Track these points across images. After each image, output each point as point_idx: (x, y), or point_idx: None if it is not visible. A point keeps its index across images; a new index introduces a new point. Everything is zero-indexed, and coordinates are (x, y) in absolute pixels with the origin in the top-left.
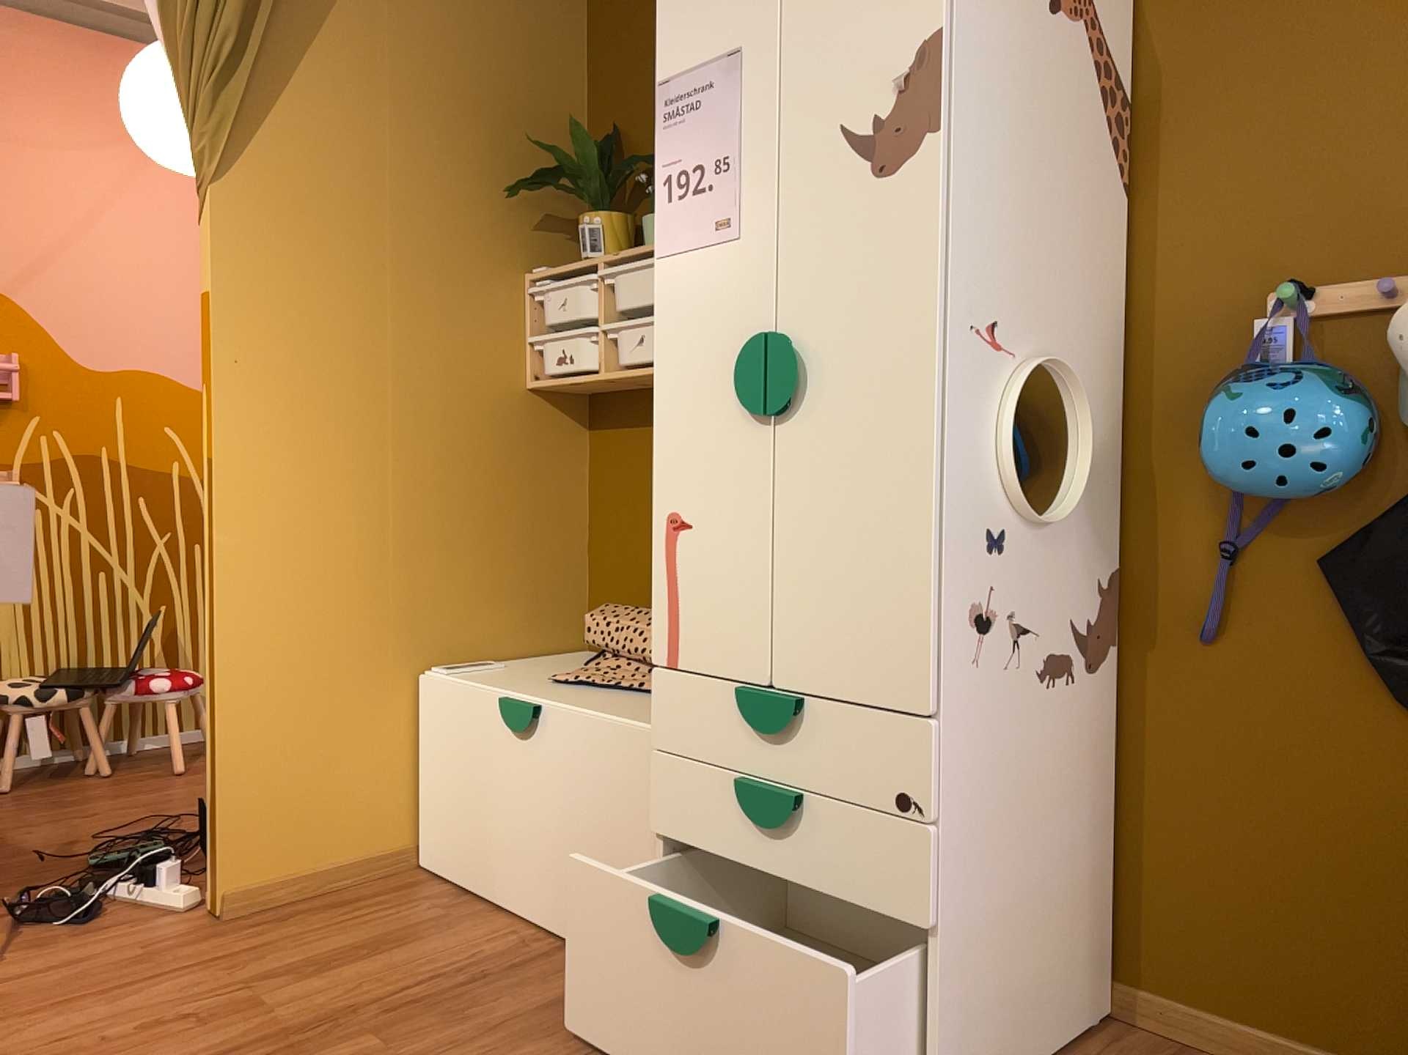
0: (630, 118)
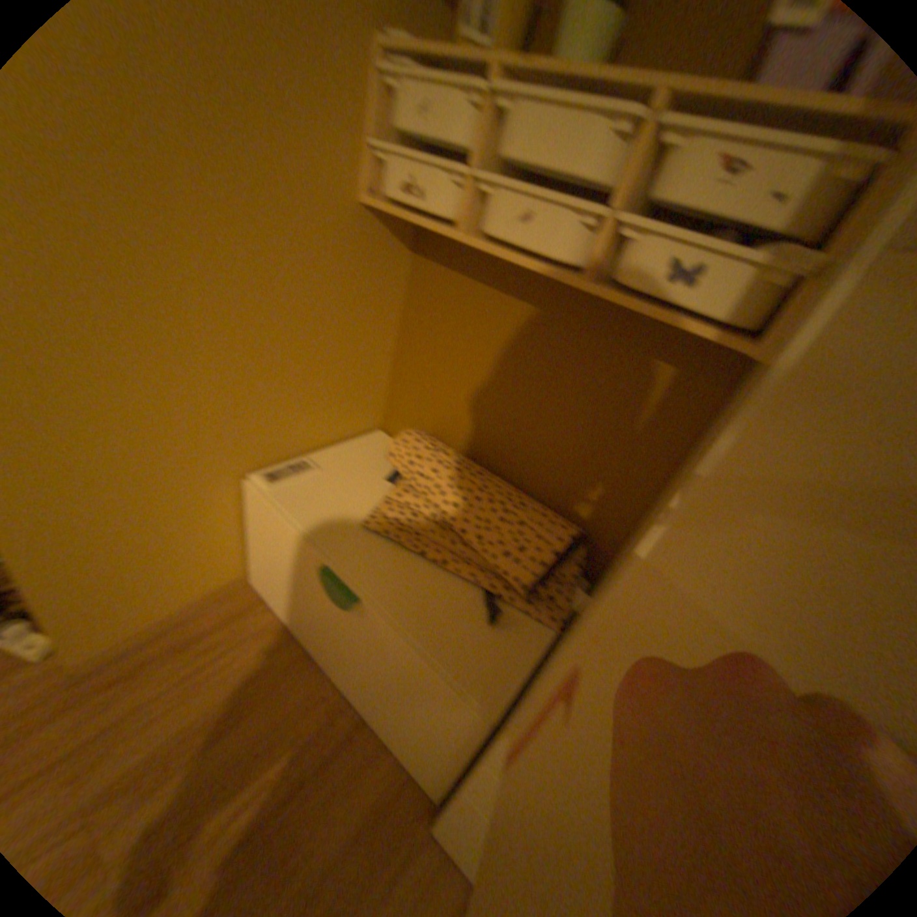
0: None
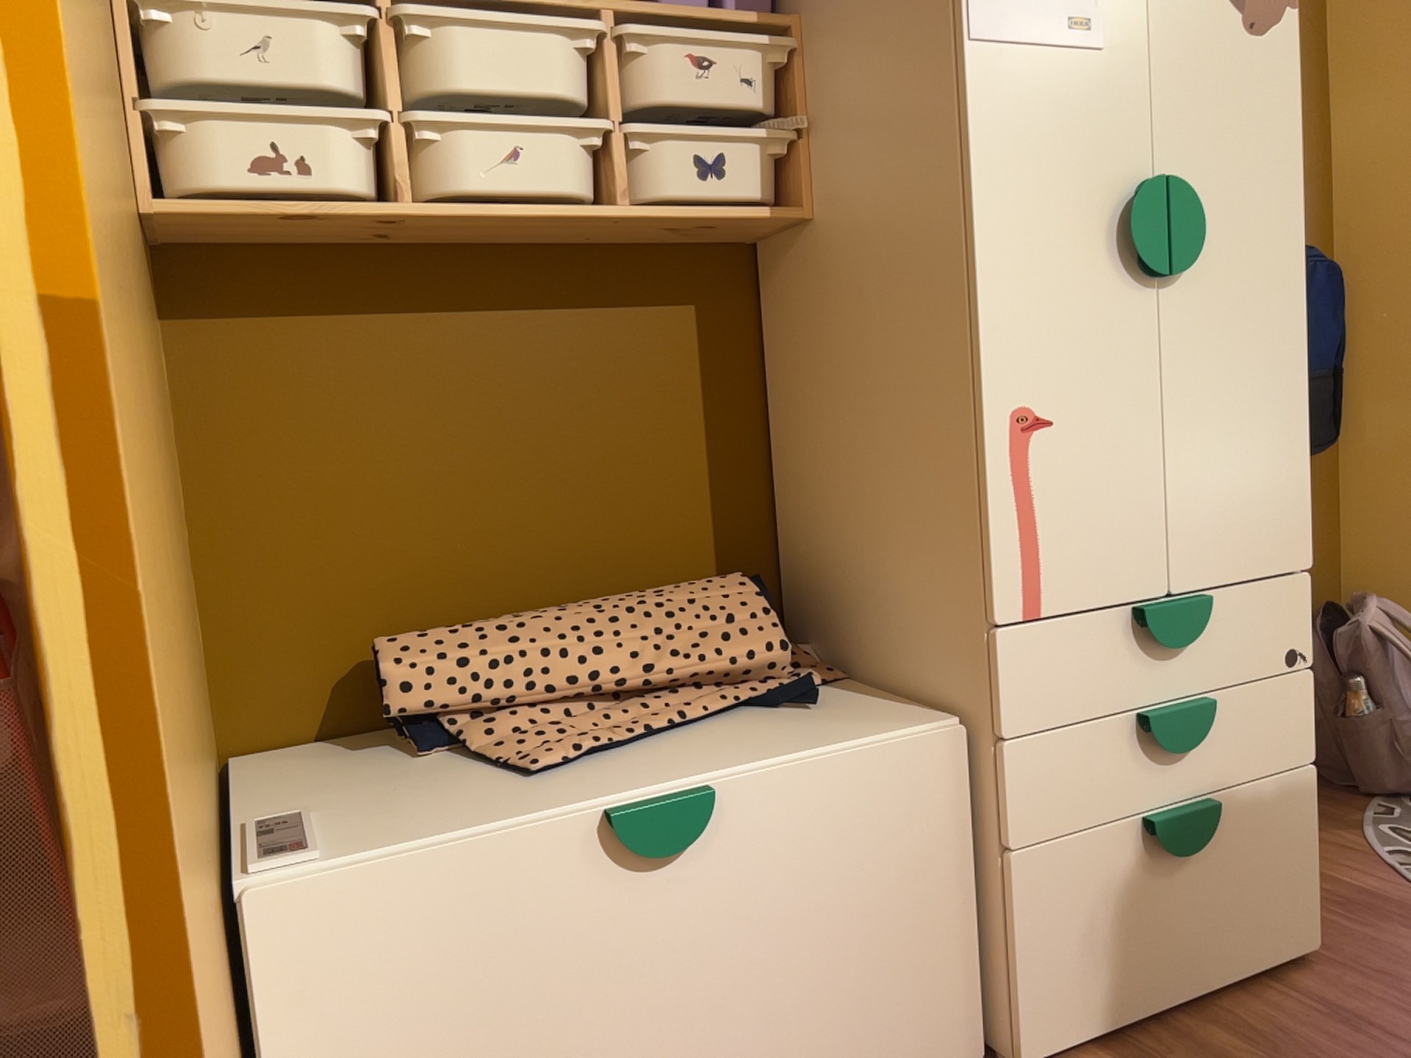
0: None
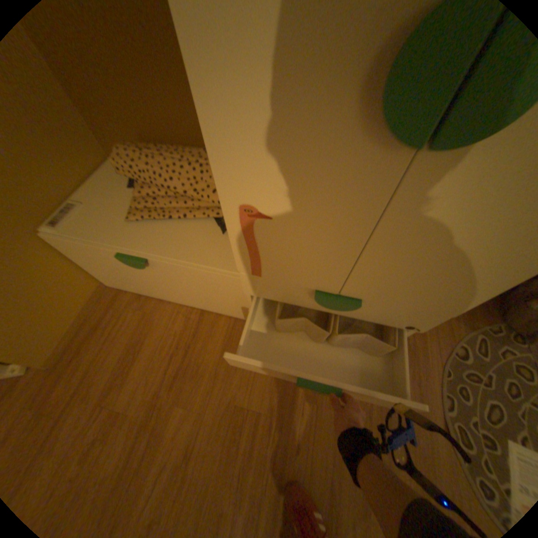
0: None
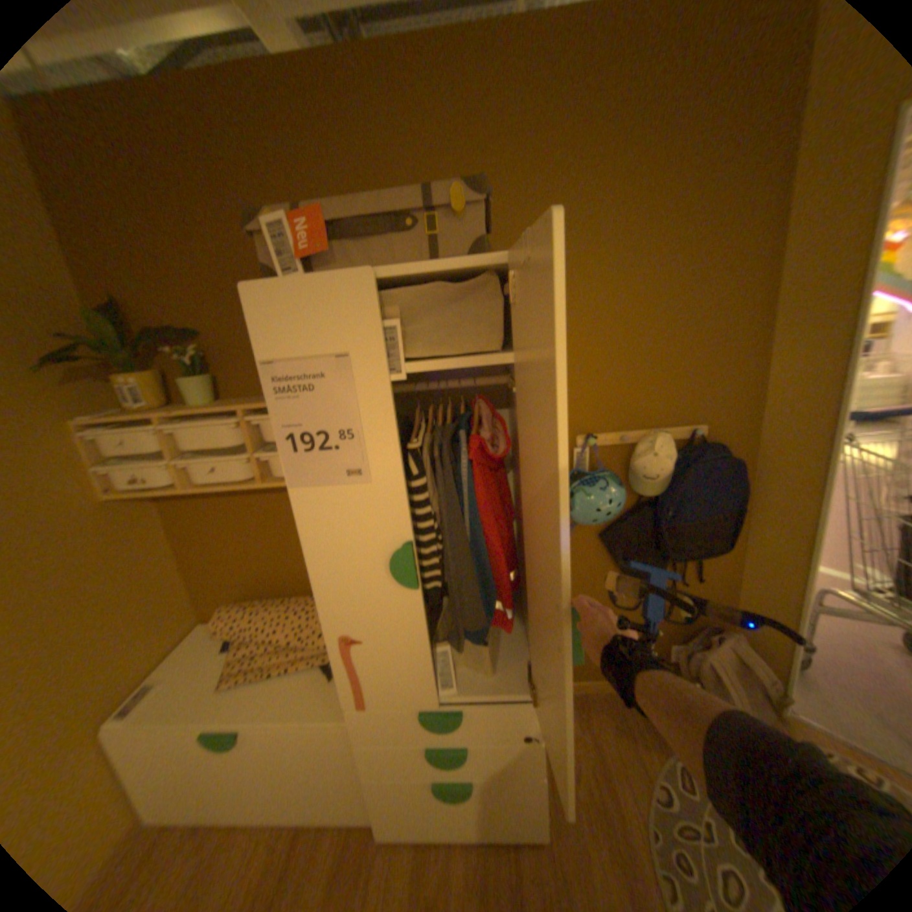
0: (122, 290)
